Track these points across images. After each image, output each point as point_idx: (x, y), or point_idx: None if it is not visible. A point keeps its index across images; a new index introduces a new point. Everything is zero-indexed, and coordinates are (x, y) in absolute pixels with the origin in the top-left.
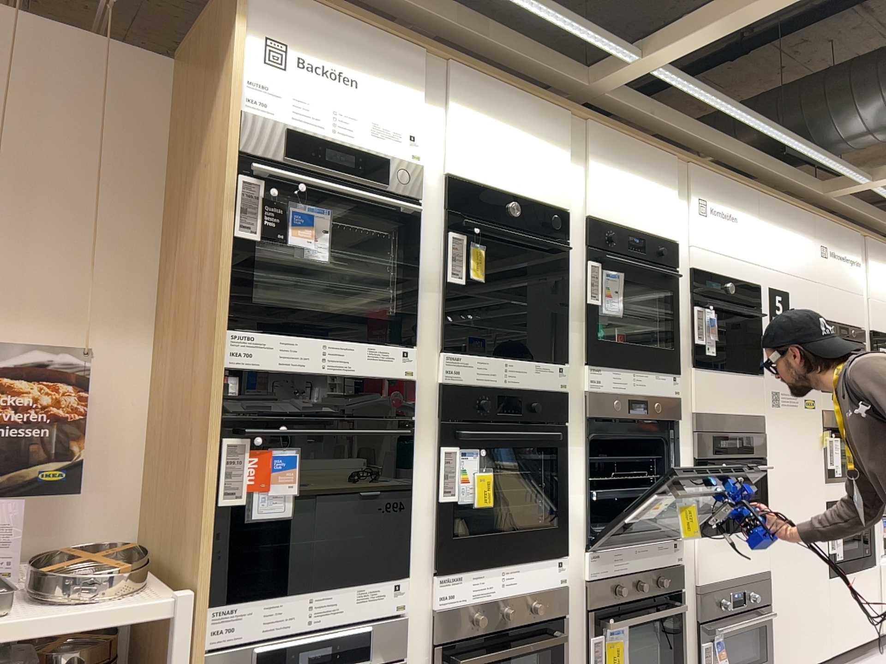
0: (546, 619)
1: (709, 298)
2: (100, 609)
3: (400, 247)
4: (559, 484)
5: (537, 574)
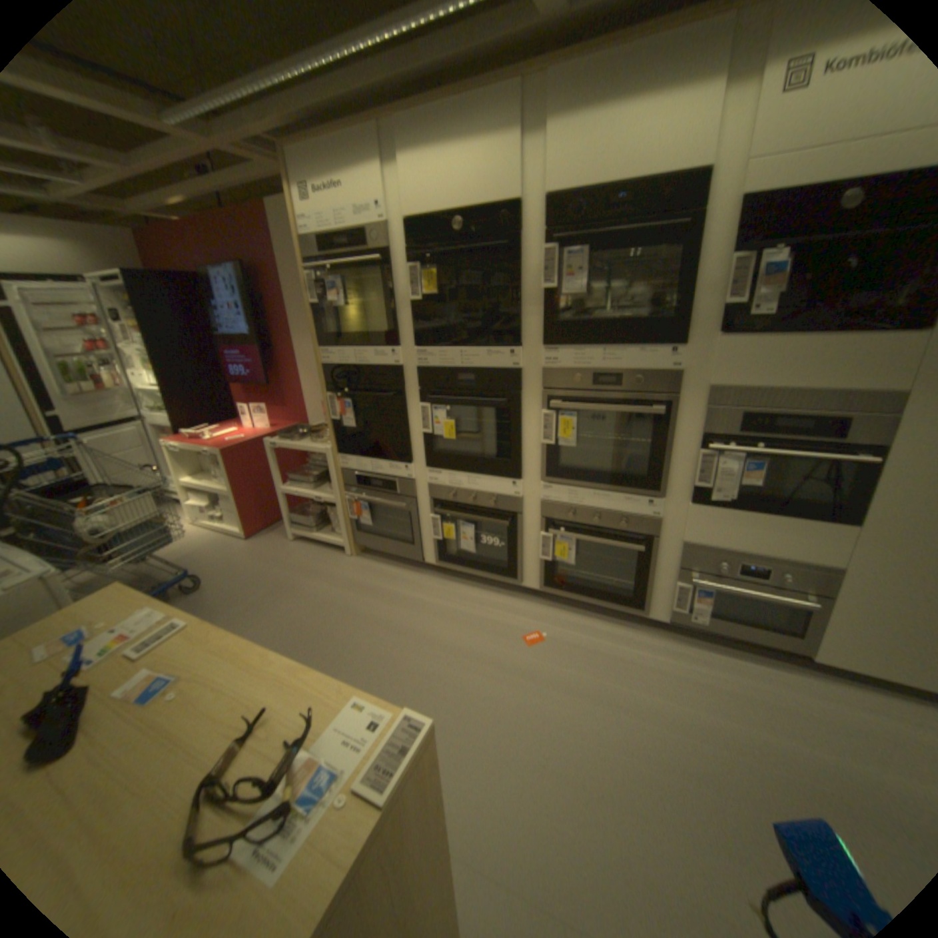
0: (500, 511)
1: (788, 229)
2: (307, 448)
3: (381, 285)
4: (512, 435)
5: (493, 485)
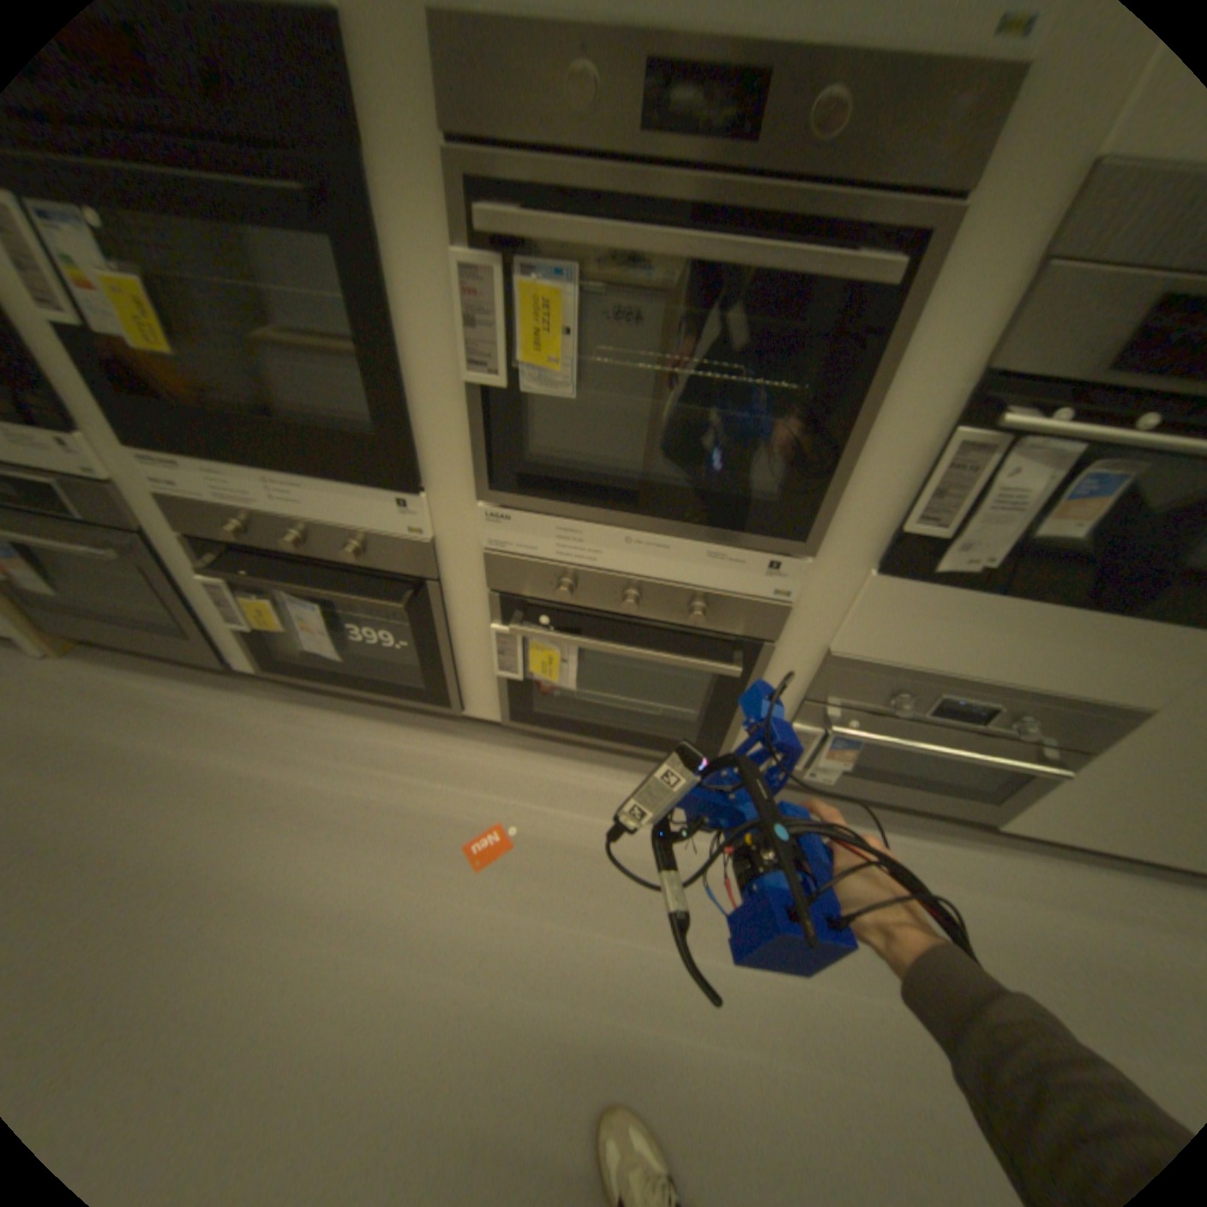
0: (383, 571)
1: None
2: None
3: None
4: (367, 344)
5: (349, 504)
